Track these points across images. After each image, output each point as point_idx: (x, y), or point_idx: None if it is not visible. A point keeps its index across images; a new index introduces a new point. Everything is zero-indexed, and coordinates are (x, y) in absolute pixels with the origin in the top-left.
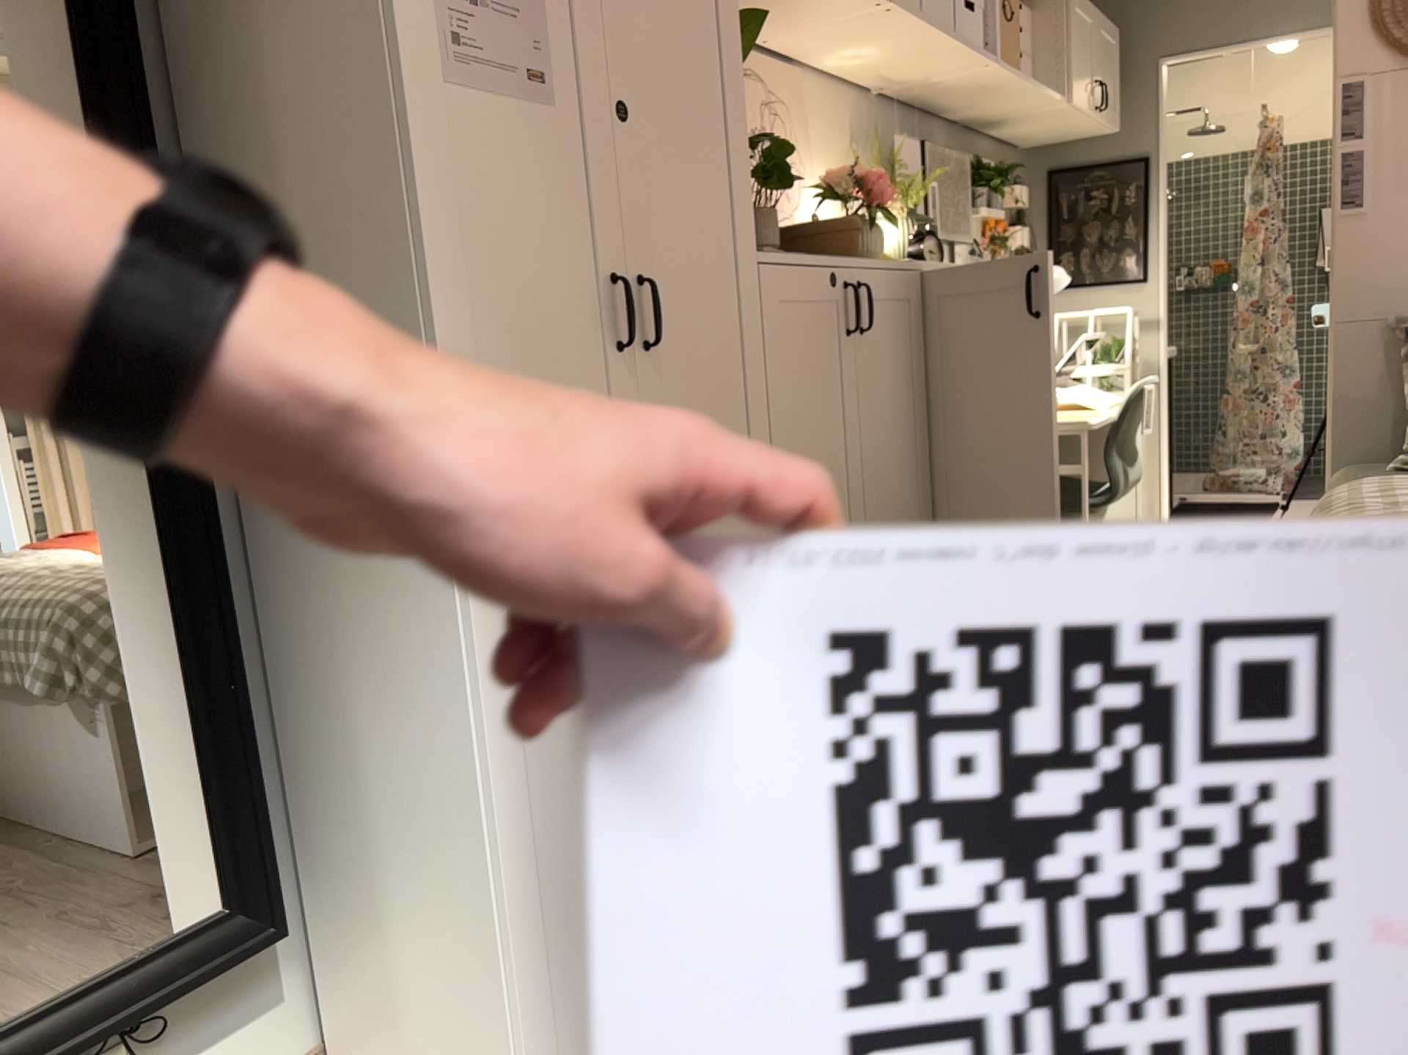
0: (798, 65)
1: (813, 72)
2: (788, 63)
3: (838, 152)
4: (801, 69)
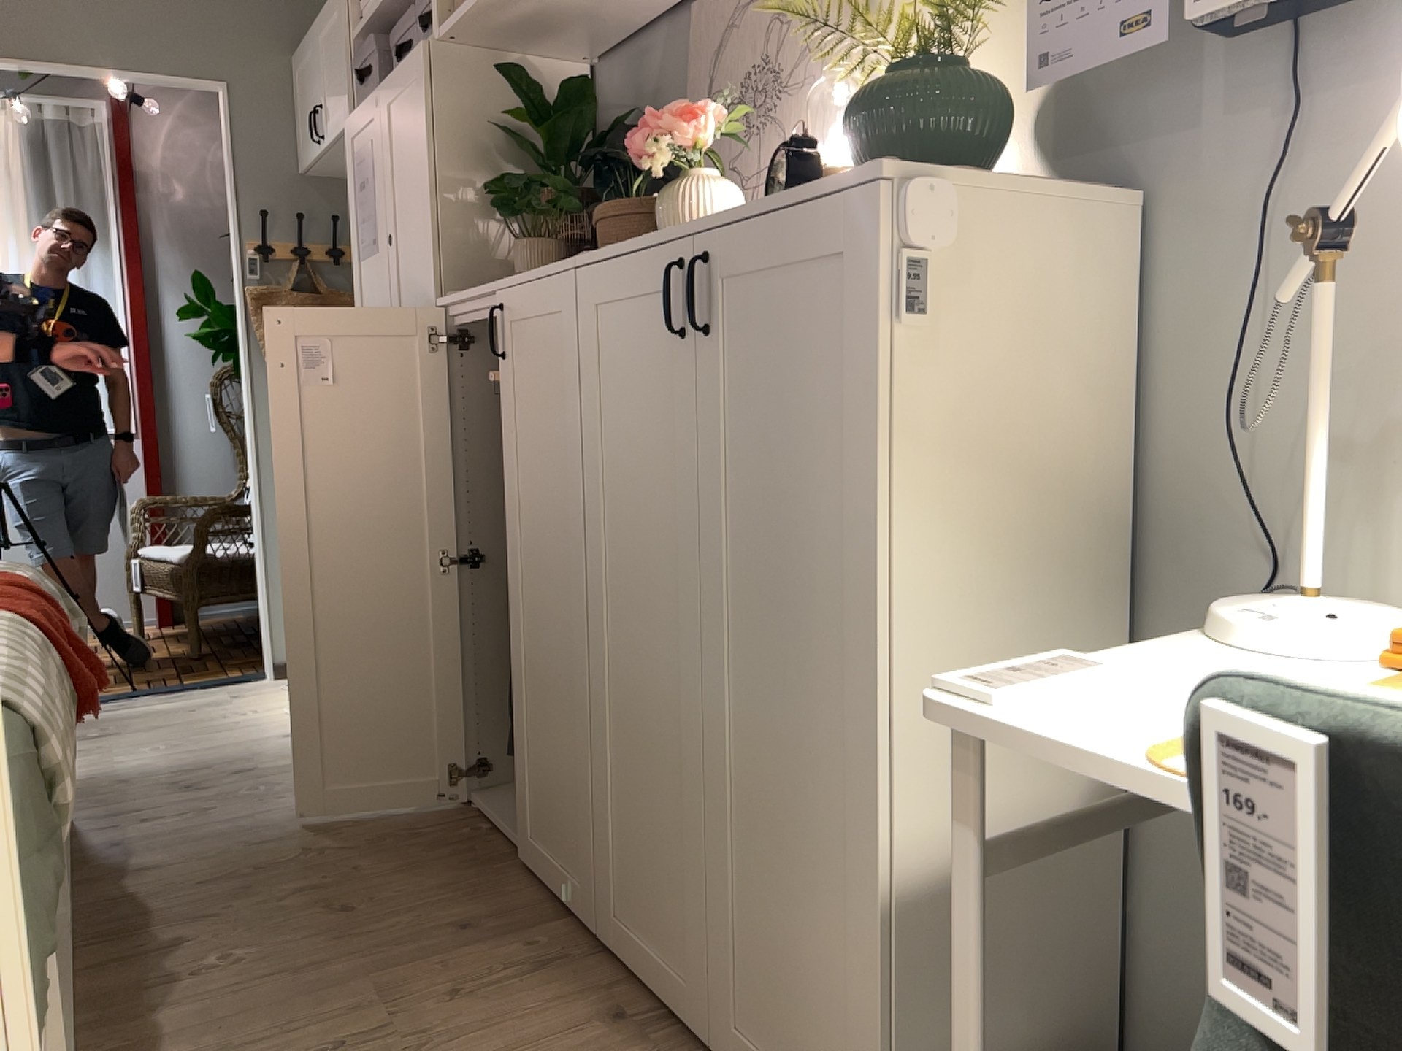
0: None
1: None
2: None
3: None
4: None
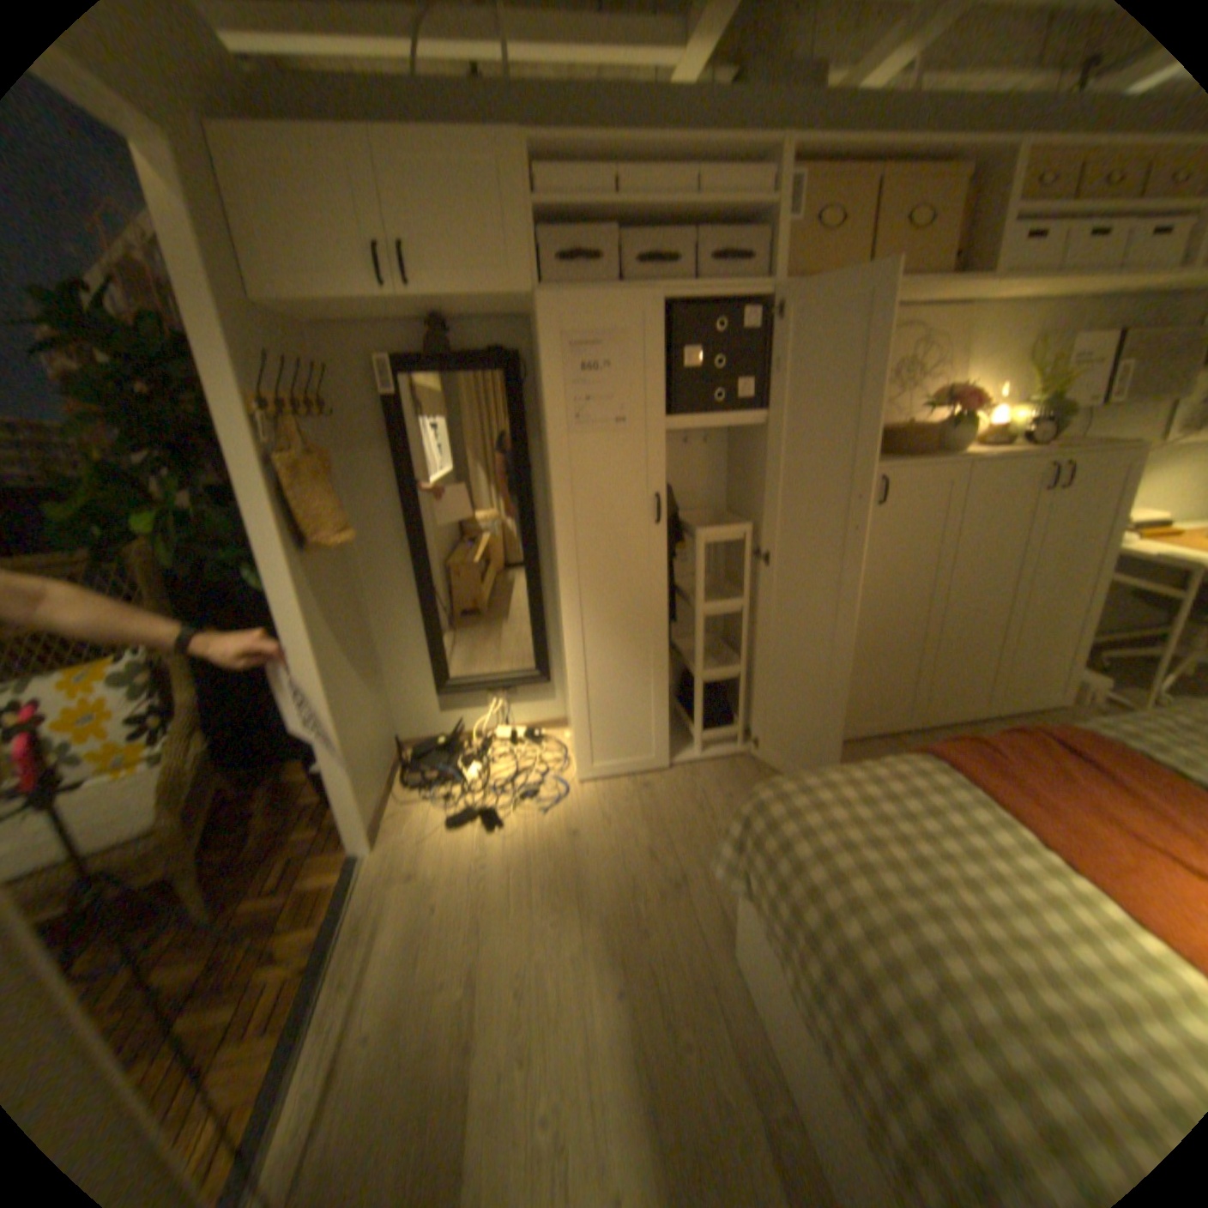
0: (973, 305)
1: (994, 304)
2: (965, 305)
3: (1014, 354)
4: (979, 305)
